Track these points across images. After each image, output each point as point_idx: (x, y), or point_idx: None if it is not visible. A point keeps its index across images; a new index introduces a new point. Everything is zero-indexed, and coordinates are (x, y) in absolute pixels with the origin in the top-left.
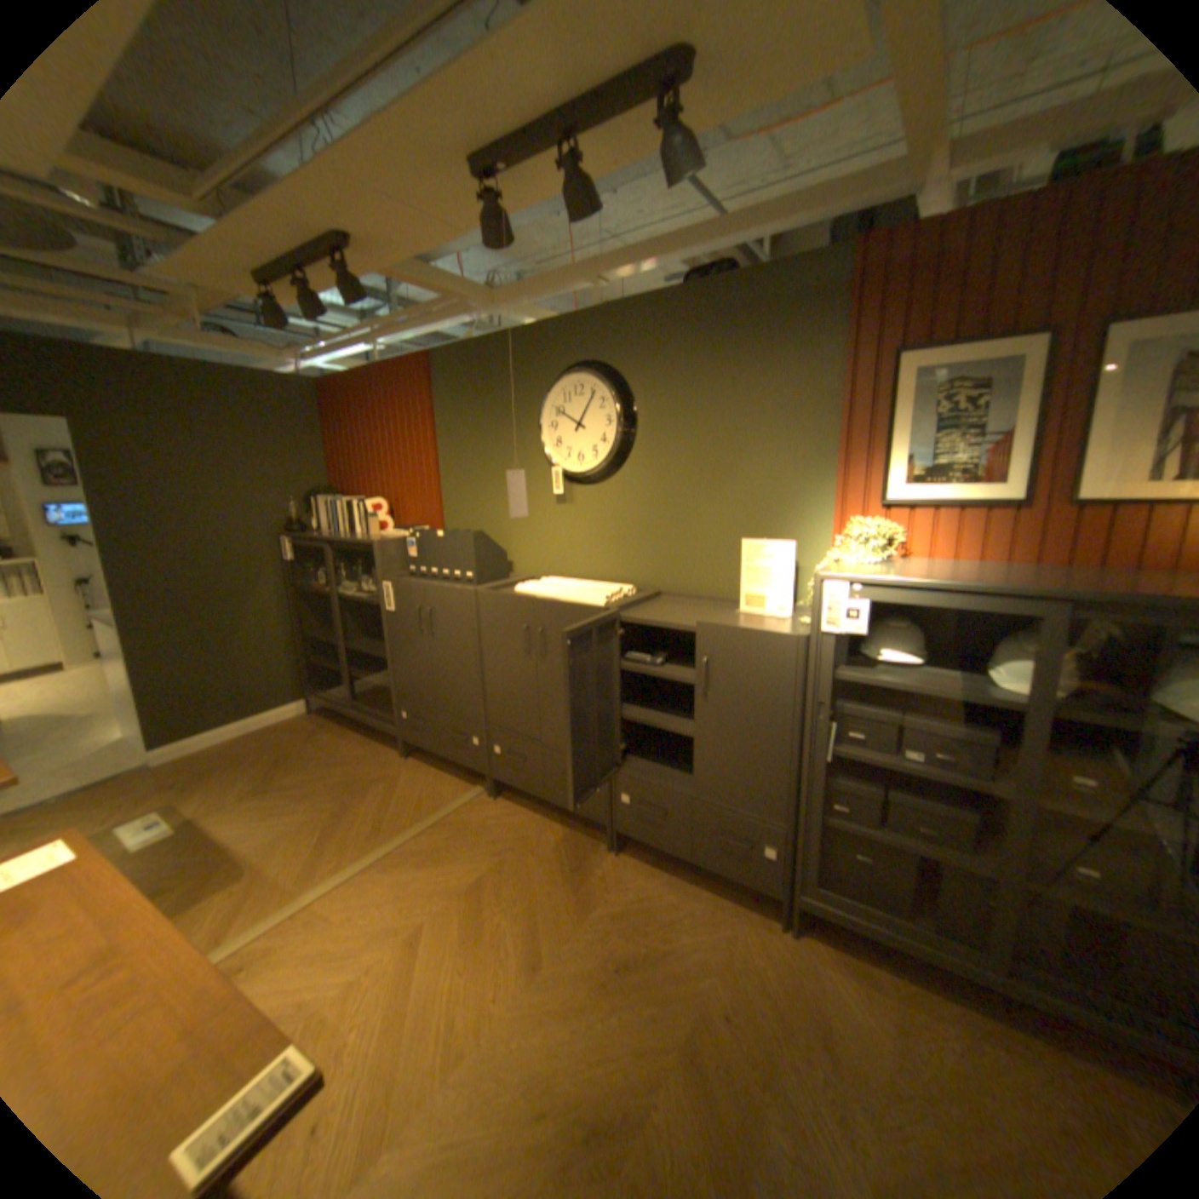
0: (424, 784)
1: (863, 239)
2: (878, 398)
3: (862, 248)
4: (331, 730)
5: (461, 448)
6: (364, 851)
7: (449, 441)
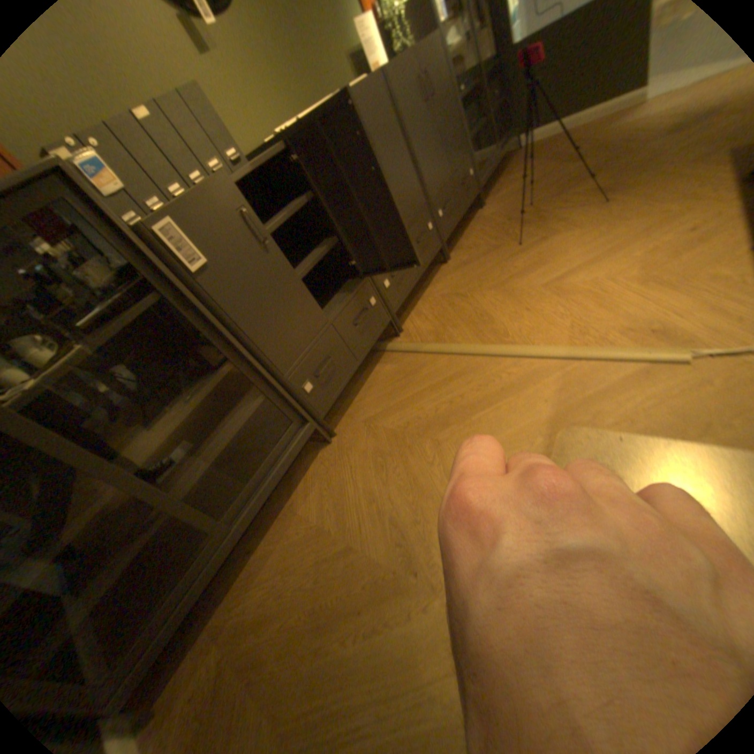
0: (383, 387)
1: None
2: None
3: None
4: (236, 603)
5: None
6: (487, 361)
7: None
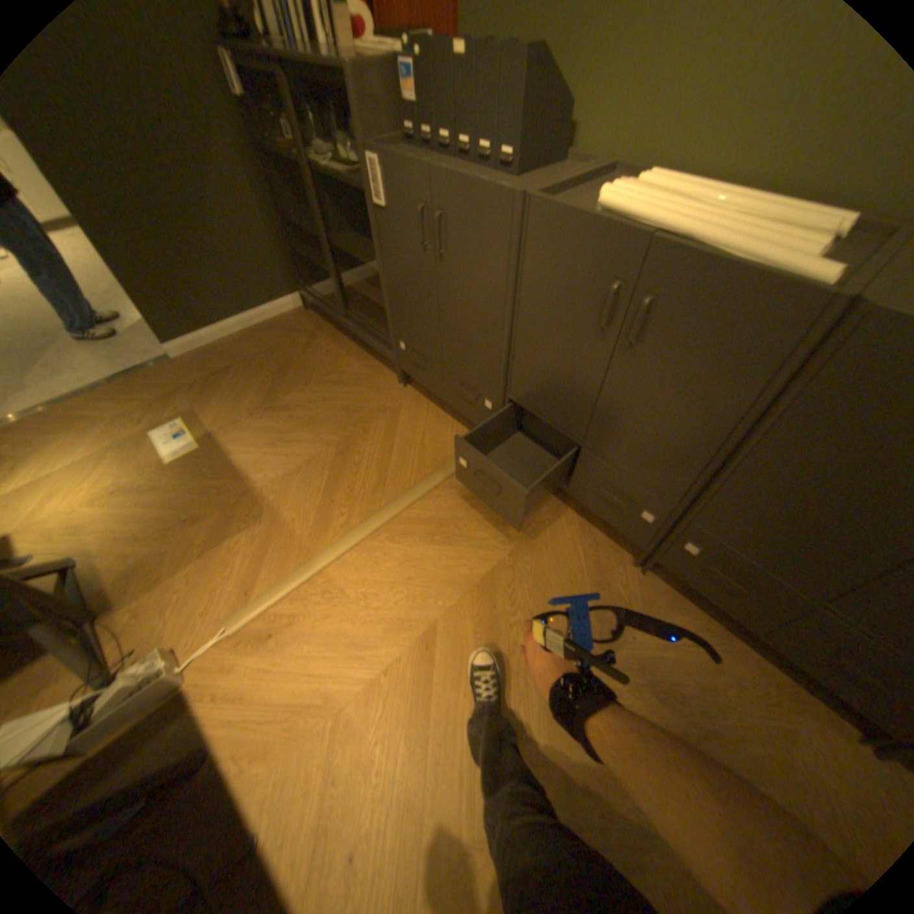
0: (426, 425)
1: None
2: None
3: None
4: (328, 333)
5: None
6: (372, 506)
7: None
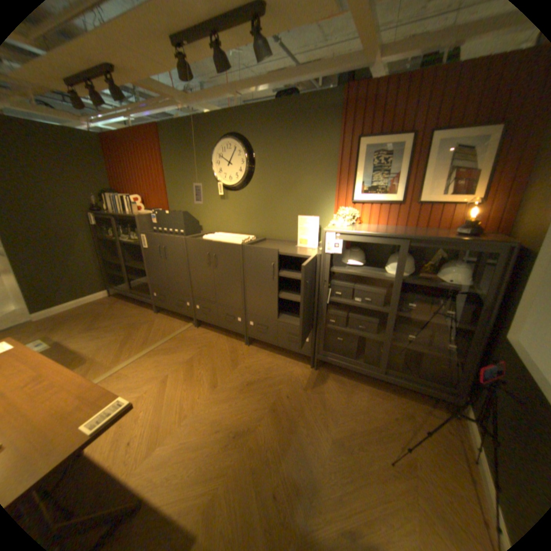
0: (166, 323)
1: (347, 85)
2: (352, 157)
3: (347, 90)
4: (120, 302)
5: (175, 172)
6: (140, 349)
7: (169, 168)
